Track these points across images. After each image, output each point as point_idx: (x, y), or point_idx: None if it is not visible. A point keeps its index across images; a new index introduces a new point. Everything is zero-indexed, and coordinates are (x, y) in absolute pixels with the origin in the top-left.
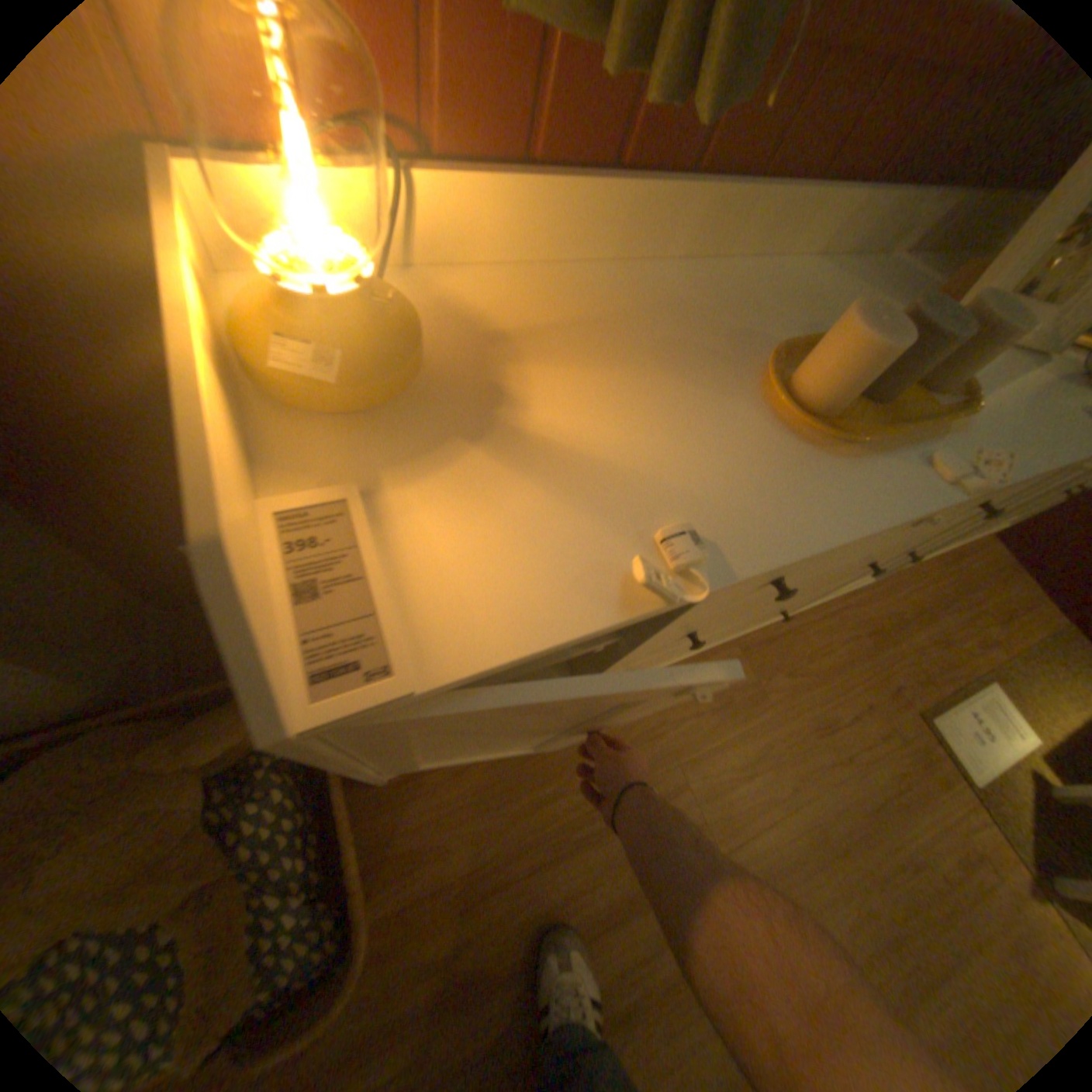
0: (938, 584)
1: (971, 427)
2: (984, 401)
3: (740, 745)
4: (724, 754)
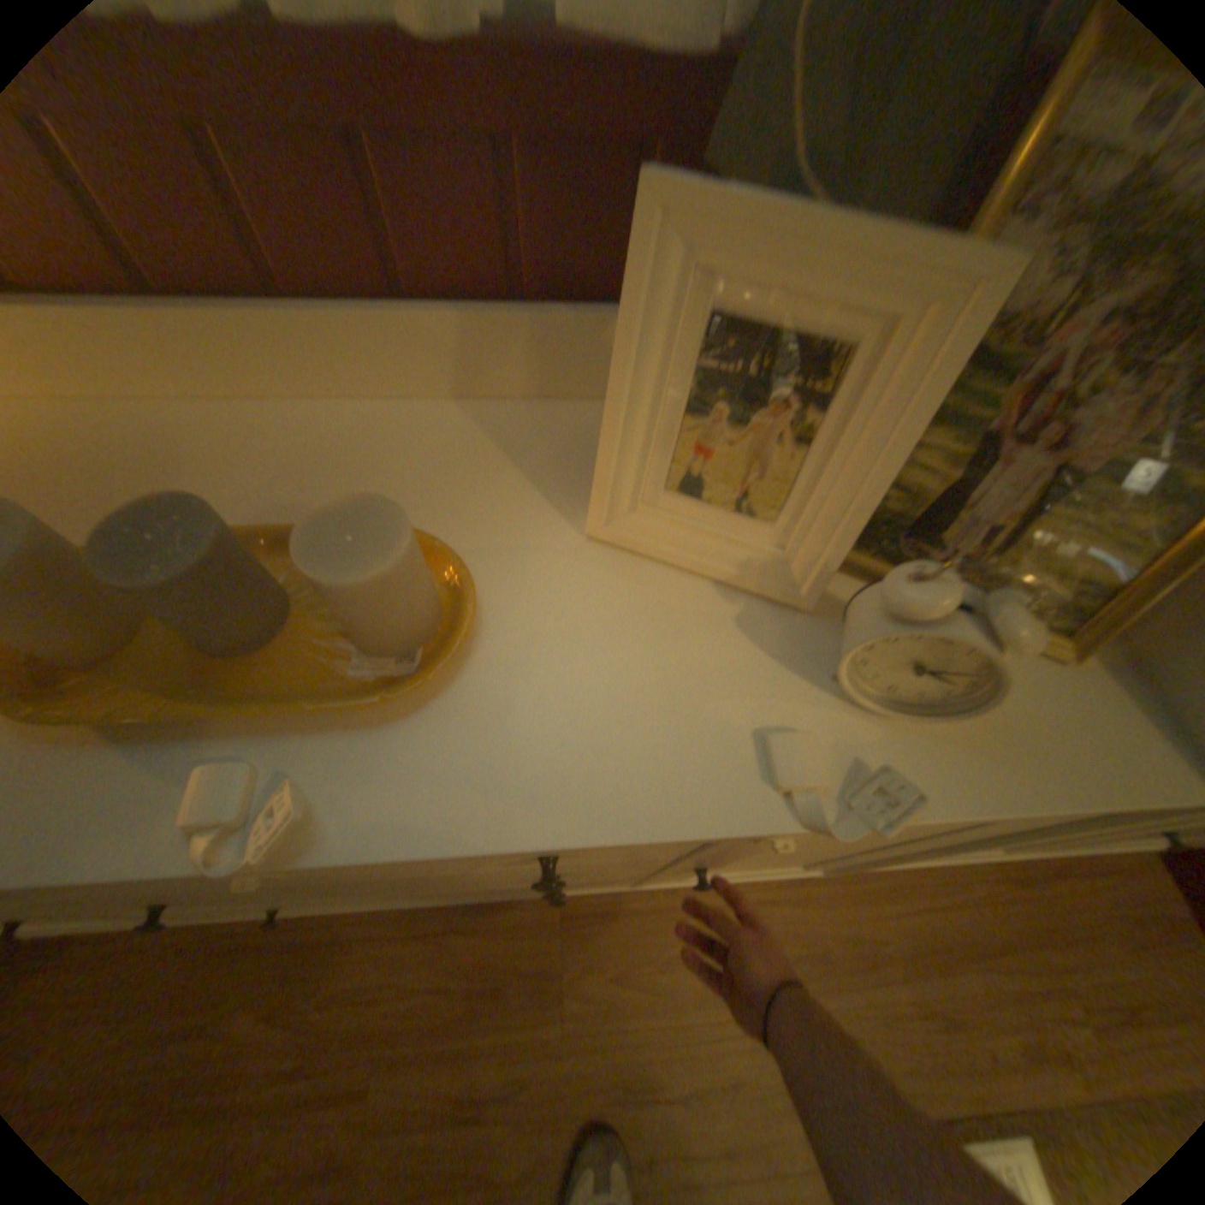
0: (988, 913)
1: (399, 727)
2: (434, 685)
3: (480, 1063)
4: (448, 1069)
